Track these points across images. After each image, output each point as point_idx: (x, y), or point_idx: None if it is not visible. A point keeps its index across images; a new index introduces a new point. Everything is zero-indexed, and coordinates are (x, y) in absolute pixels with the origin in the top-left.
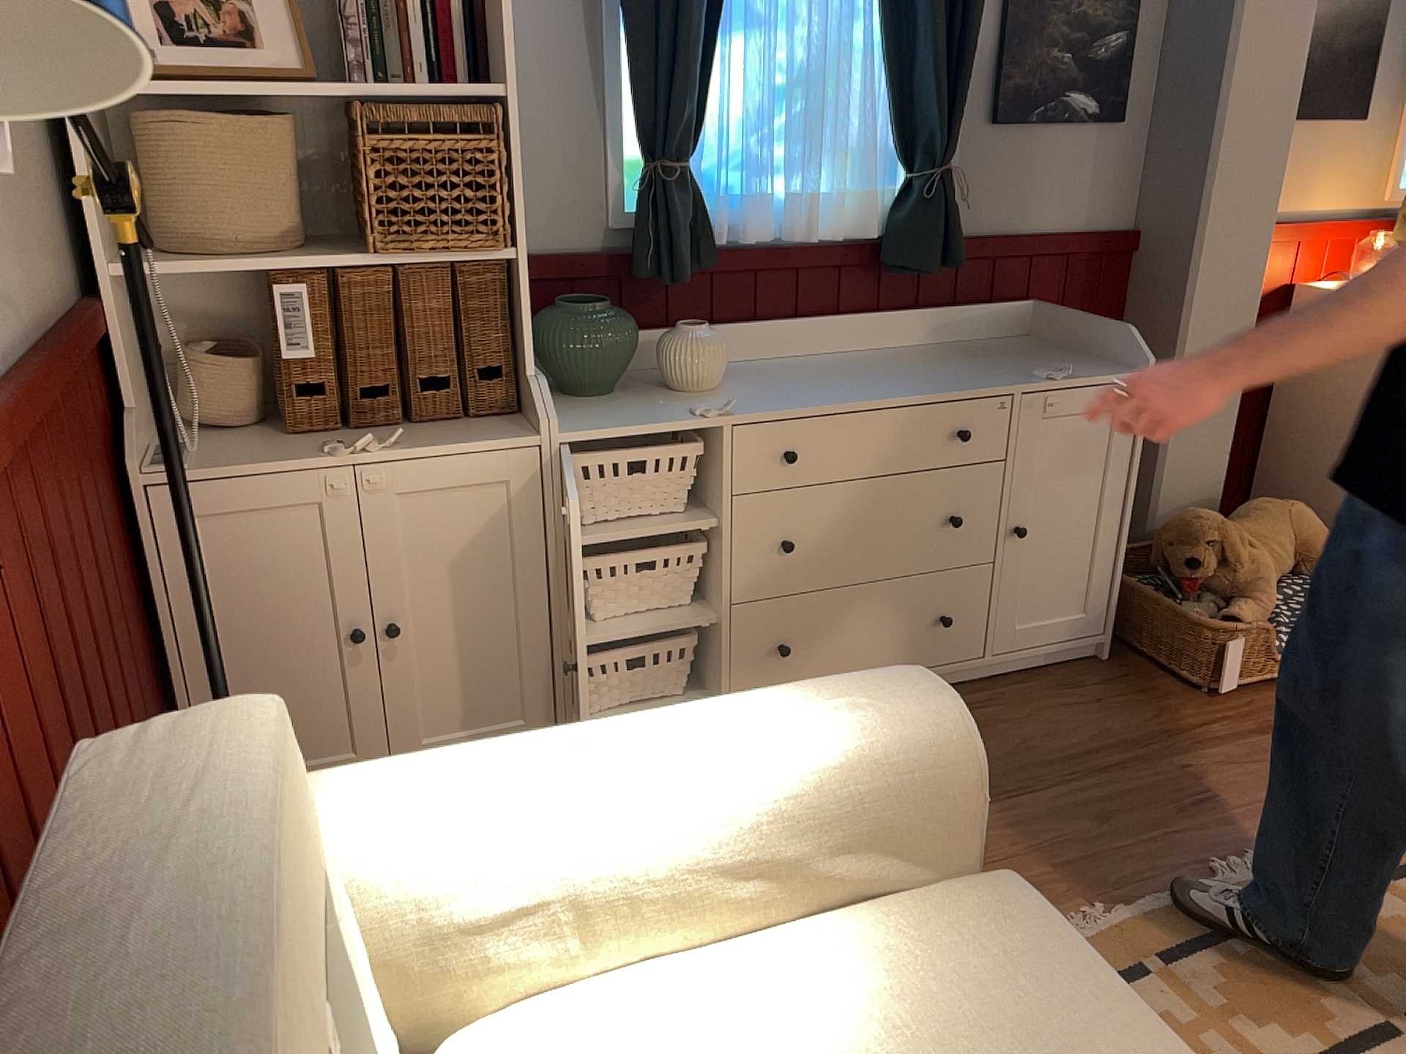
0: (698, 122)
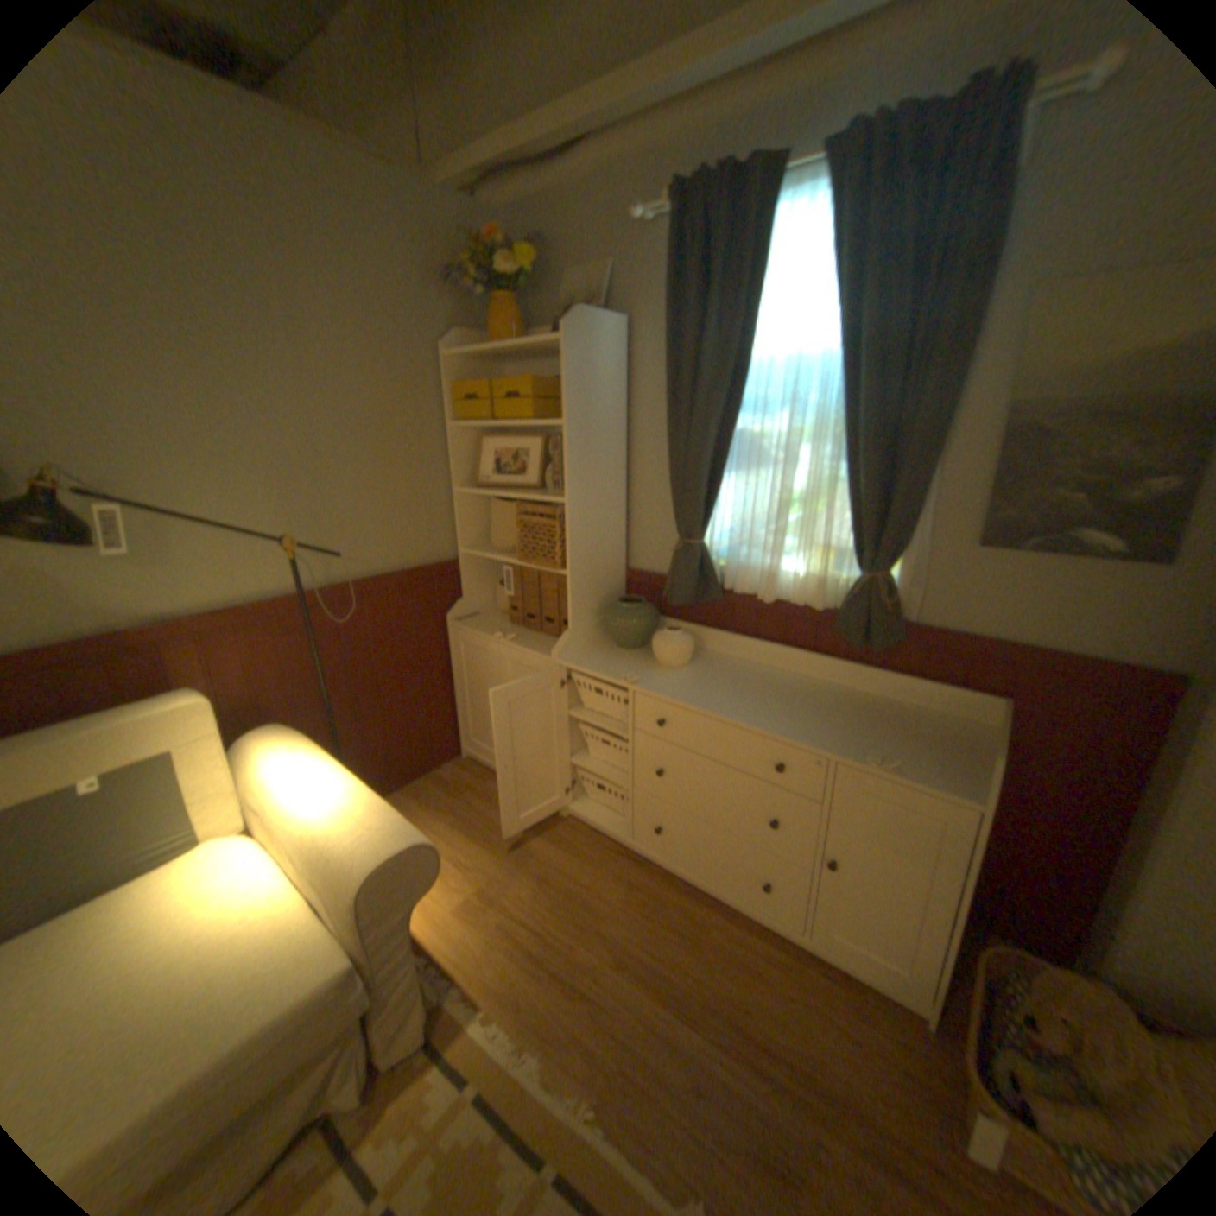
0: (706, 519)
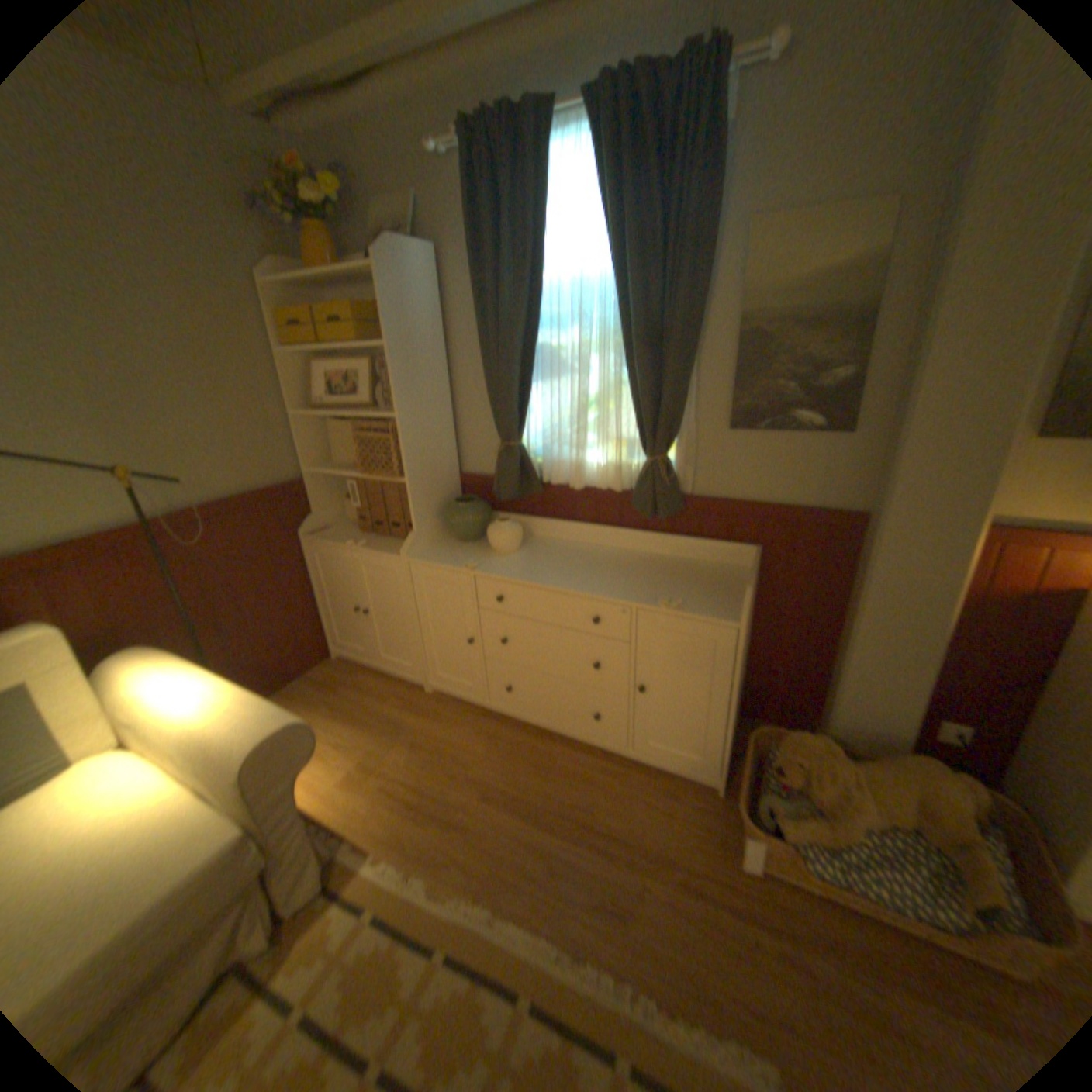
0: (521, 424)
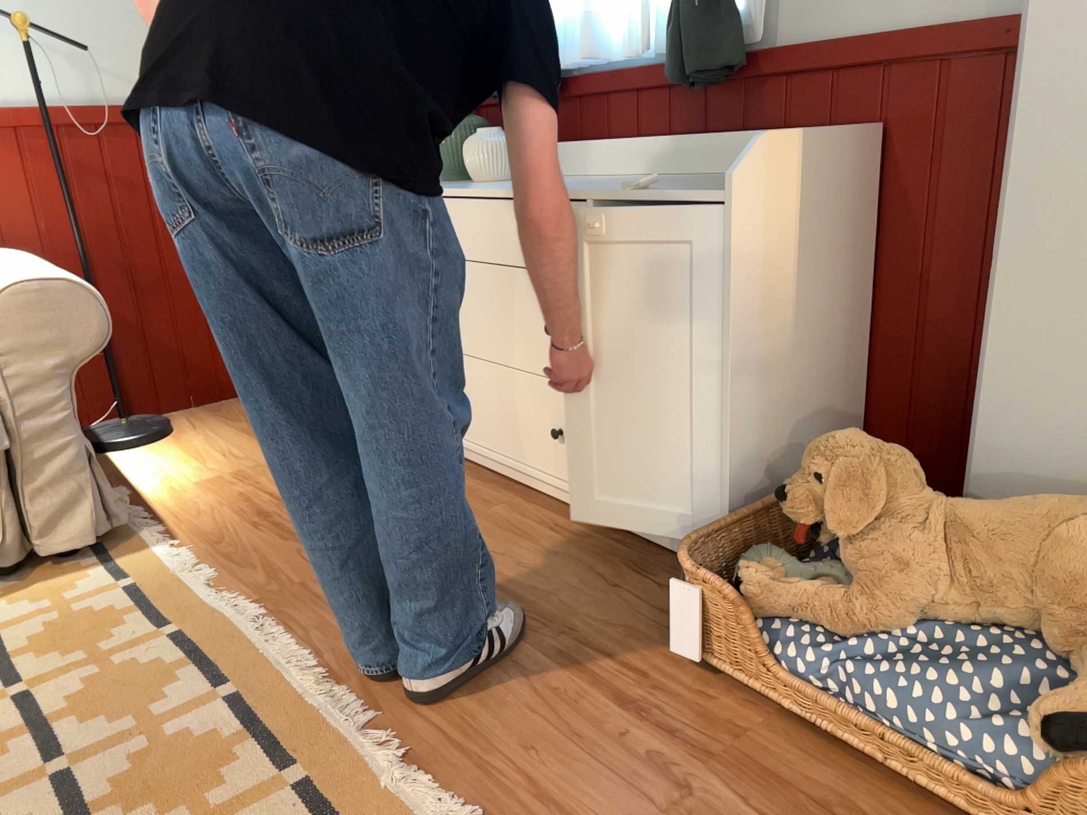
0: None
